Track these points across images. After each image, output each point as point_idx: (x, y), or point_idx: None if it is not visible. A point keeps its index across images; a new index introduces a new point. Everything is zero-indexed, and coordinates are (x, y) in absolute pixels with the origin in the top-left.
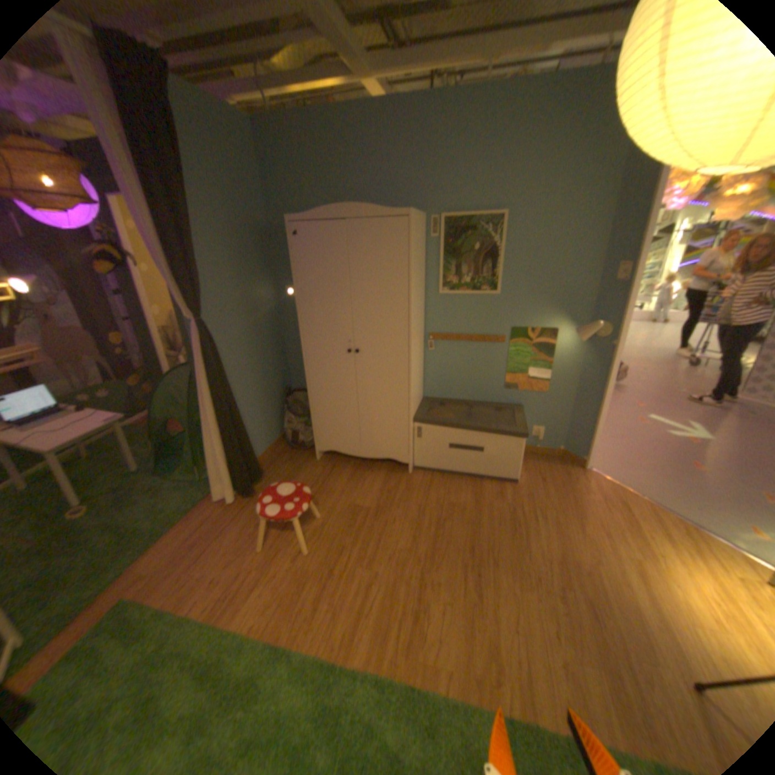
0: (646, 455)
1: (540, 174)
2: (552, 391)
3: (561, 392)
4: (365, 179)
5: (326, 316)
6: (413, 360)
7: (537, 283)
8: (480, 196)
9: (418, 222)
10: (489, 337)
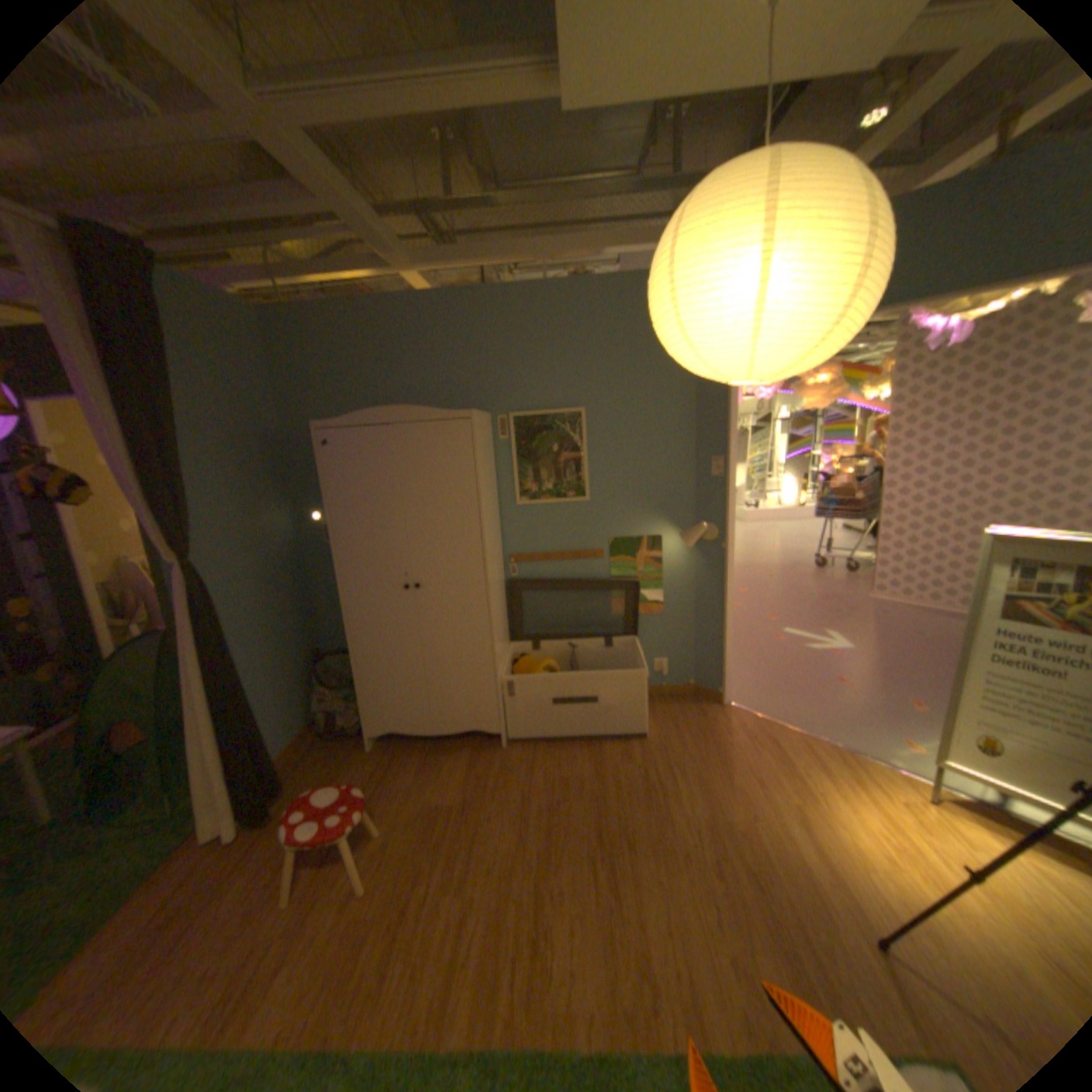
0: (787, 677)
1: (613, 370)
2: (667, 611)
3: (678, 611)
4: (413, 376)
5: (372, 543)
6: (493, 590)
7: (629, 485)
8: (551, 393)
9: (482, 424)
10: (584, 552)
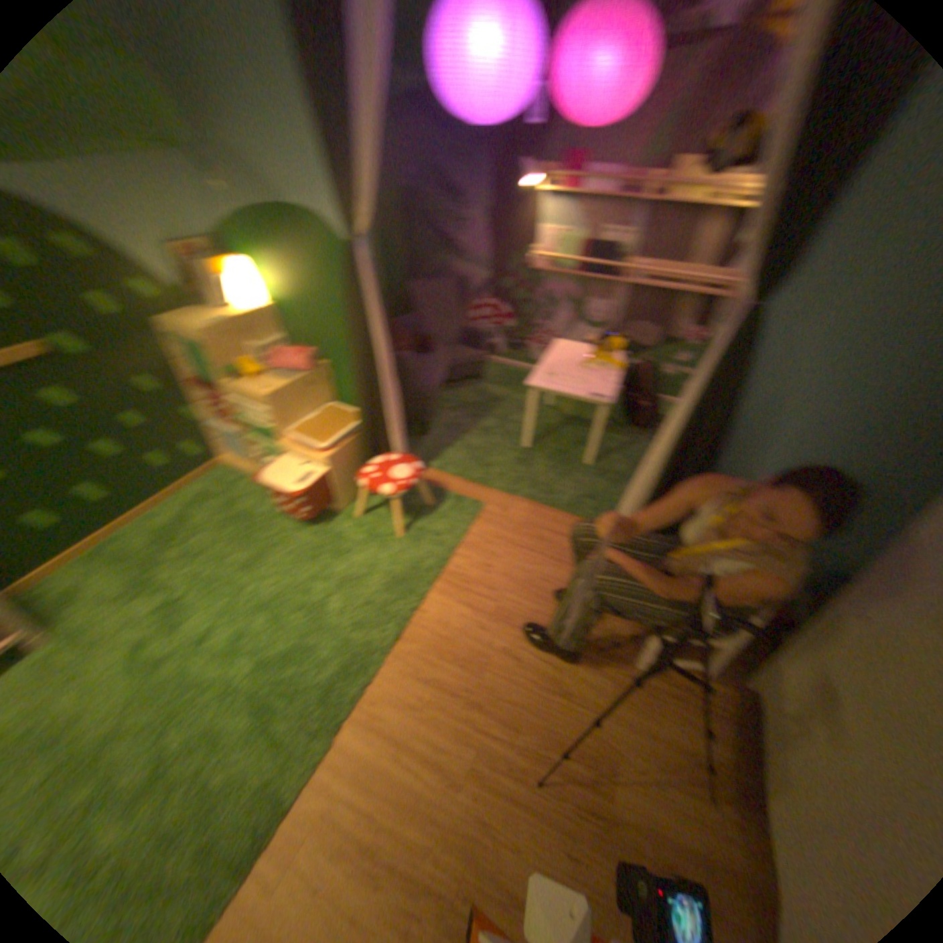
0: None
1: None
2: None
3: None
4: None
5: None
6: None
7: None
8: None
9: None
10: None
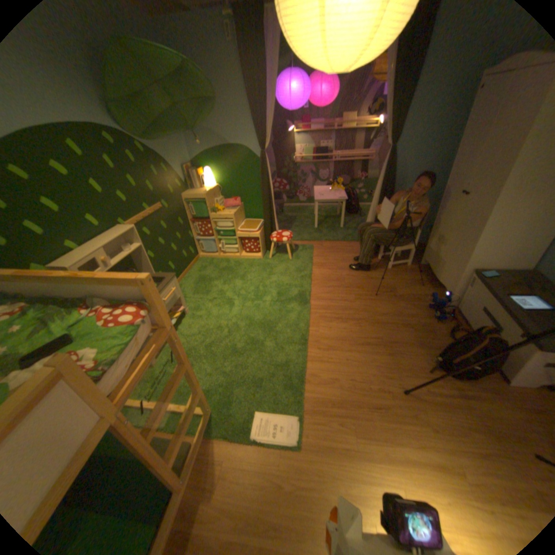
0: None
1: None
2: None
3: None
4: None
5: (467, 160)
6: (498, 217)
7: None
8: None
9: None
10: None
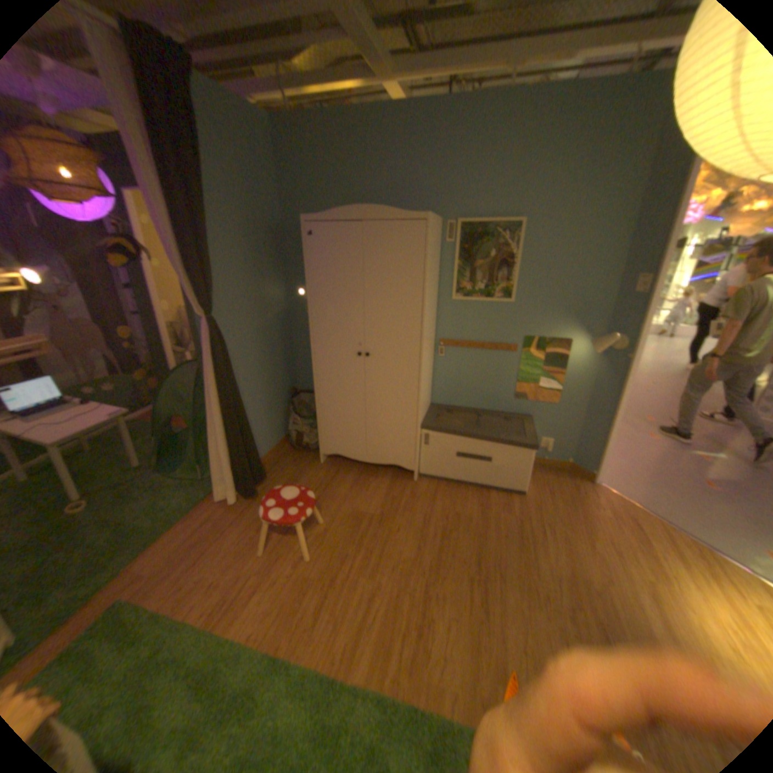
0: (657, 471)
1: (561, 181)
2: (563, 402)
3: (573, 403)
4: (383, 181)
5: (337, 317)
6: (423, 365)
7: (553, 292)
8: (498, 202)
9: (435, 226)
10: (501, 345)
